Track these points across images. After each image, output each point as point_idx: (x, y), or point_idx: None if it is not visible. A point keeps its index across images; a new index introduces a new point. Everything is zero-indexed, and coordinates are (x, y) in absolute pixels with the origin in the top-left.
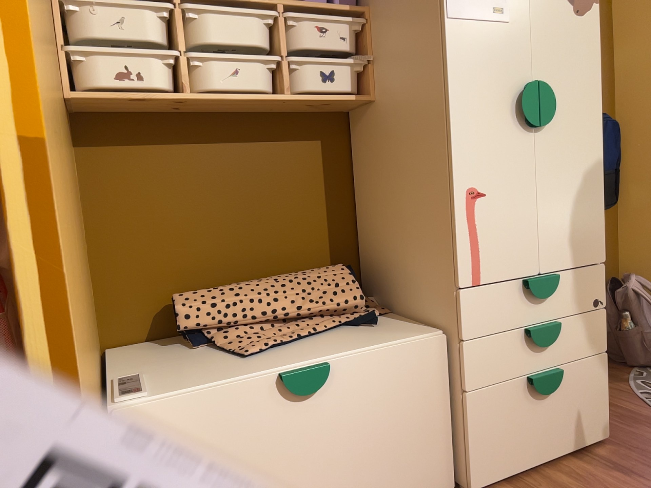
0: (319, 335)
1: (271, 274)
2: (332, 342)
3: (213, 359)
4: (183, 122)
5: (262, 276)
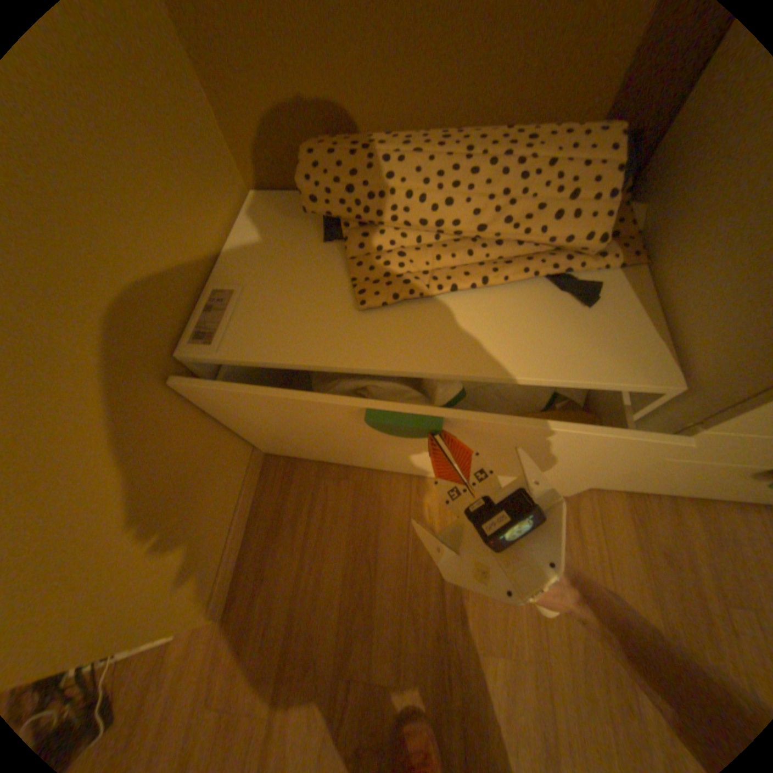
0: (486, 289)
1: (481, 111)
2: (491, 322)
3: (327, 284)
4: None
5: (464, 112)
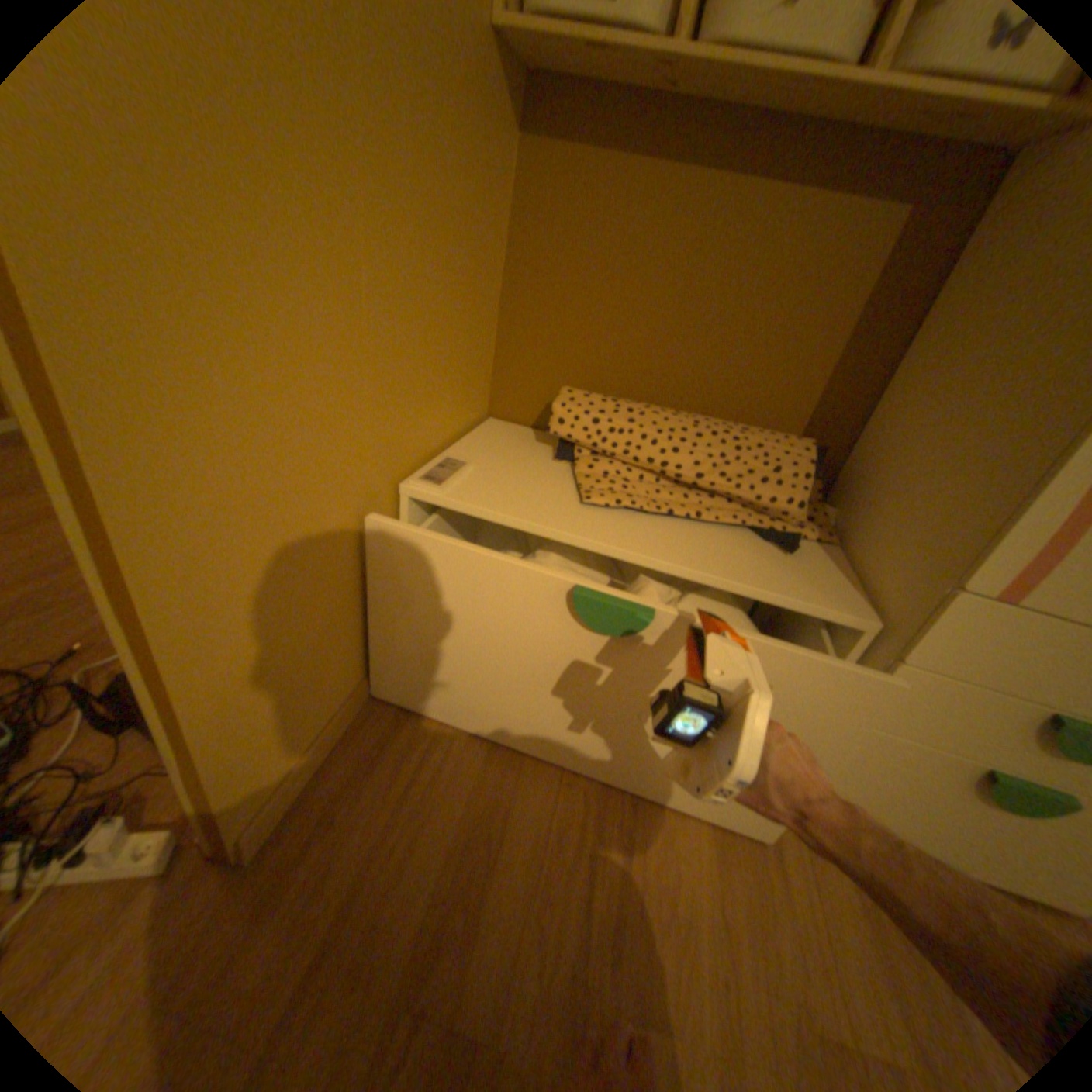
0: (699, 522)
1: (704, 411)
2: (703, 542)
3: (555, 484)
4: (677, 117)
5: (691, 409)
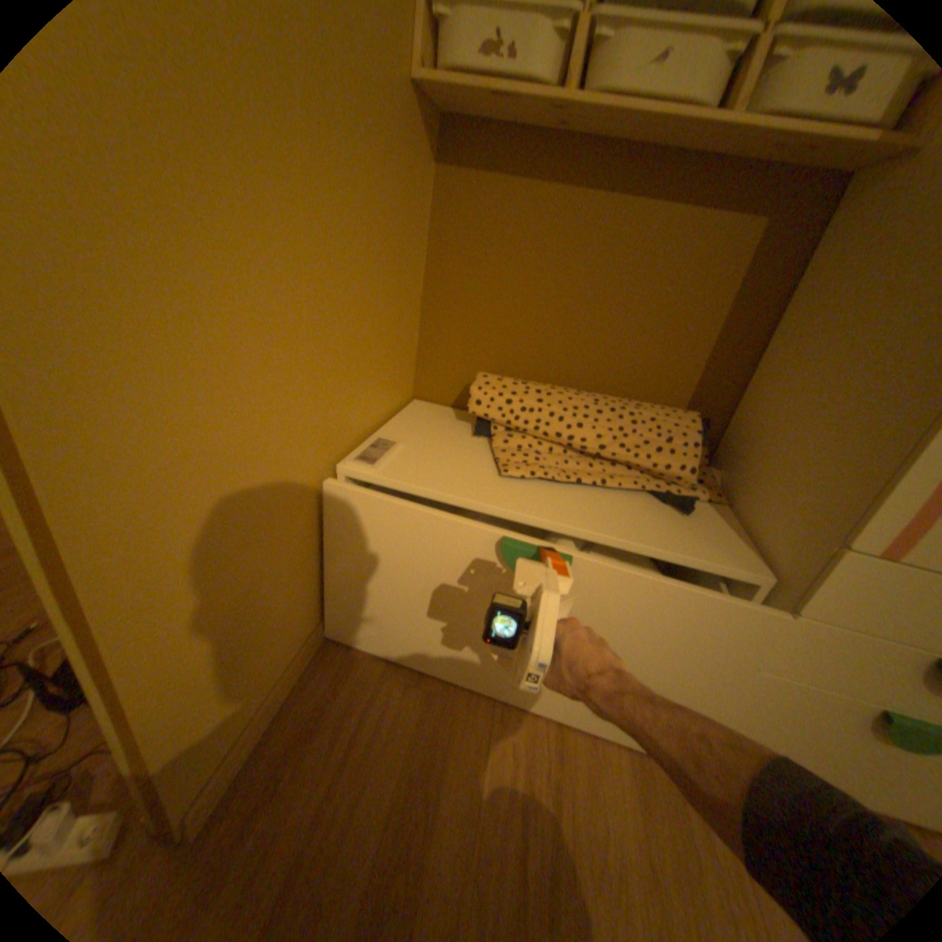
0: (604, 489)
1: (601, 390)
2: (609, 507)
3: (475, 458)
4: (568, 149)
5: (590, 388)
